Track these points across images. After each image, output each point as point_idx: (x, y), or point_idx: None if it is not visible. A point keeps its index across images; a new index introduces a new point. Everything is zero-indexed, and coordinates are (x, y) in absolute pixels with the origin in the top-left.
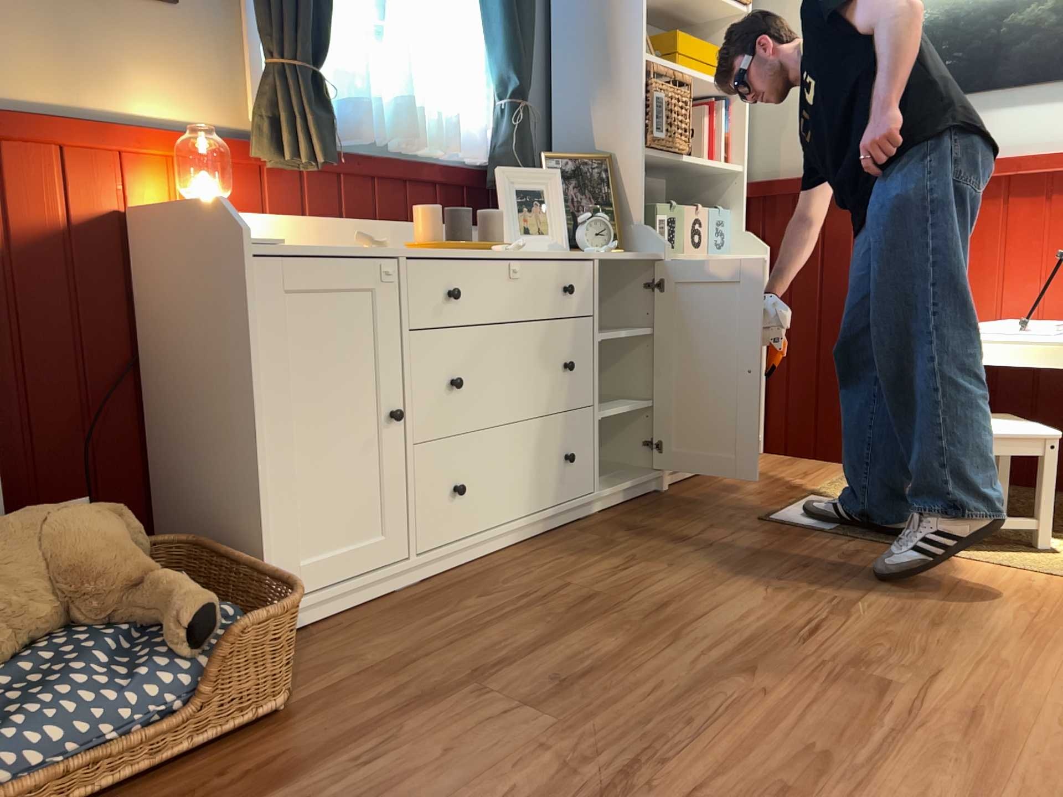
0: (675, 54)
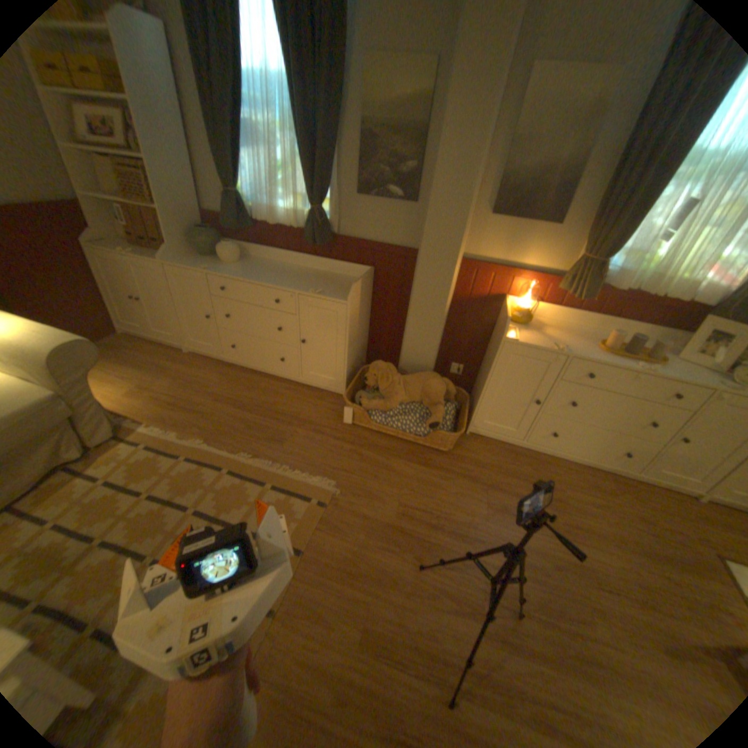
0: None
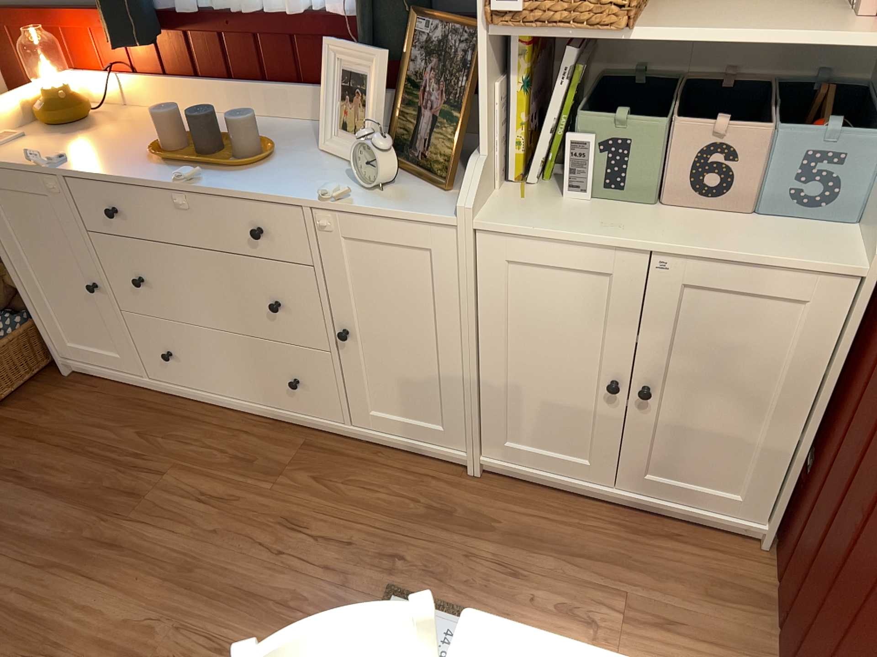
0: None
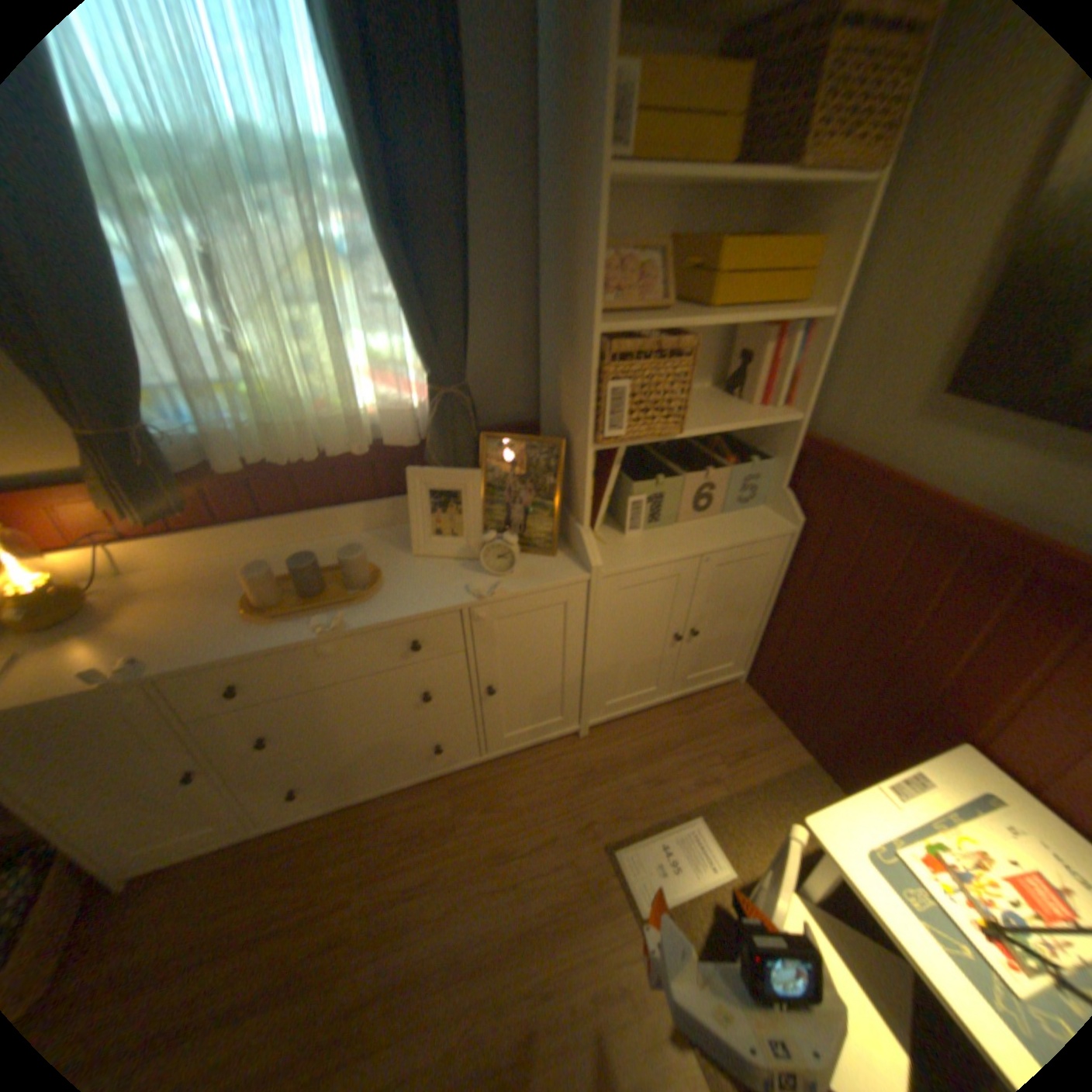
0: (715, 274)
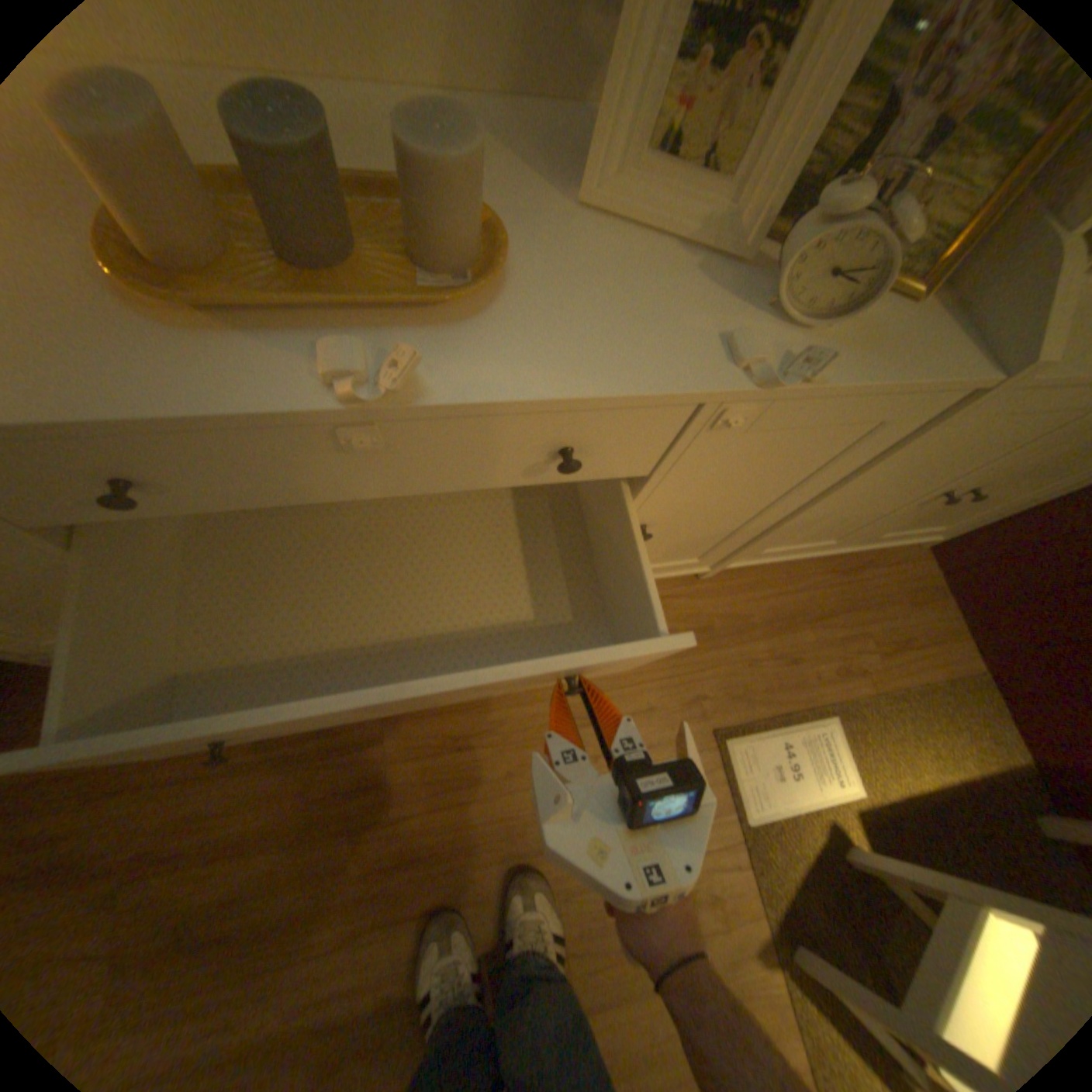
0: None
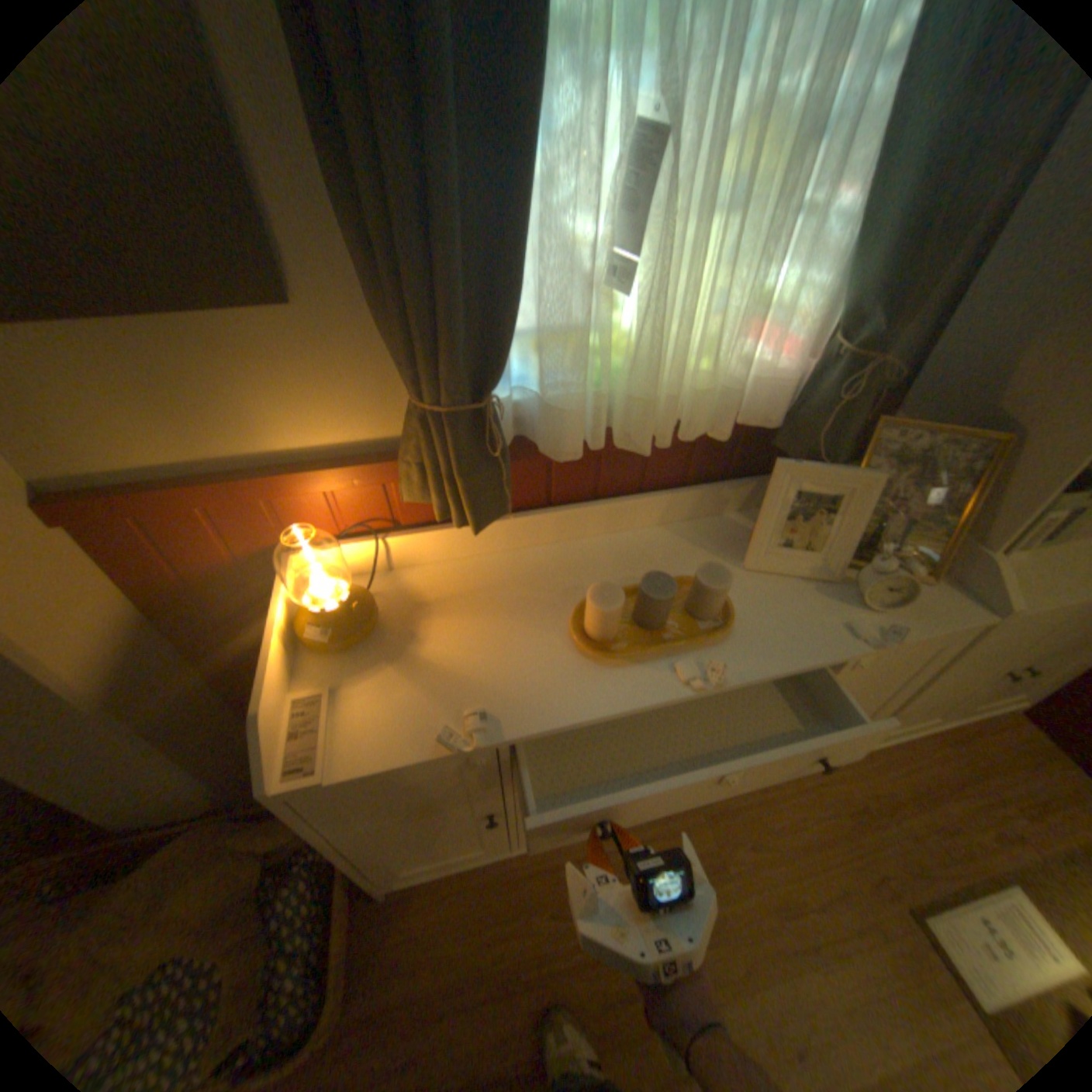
0: None
